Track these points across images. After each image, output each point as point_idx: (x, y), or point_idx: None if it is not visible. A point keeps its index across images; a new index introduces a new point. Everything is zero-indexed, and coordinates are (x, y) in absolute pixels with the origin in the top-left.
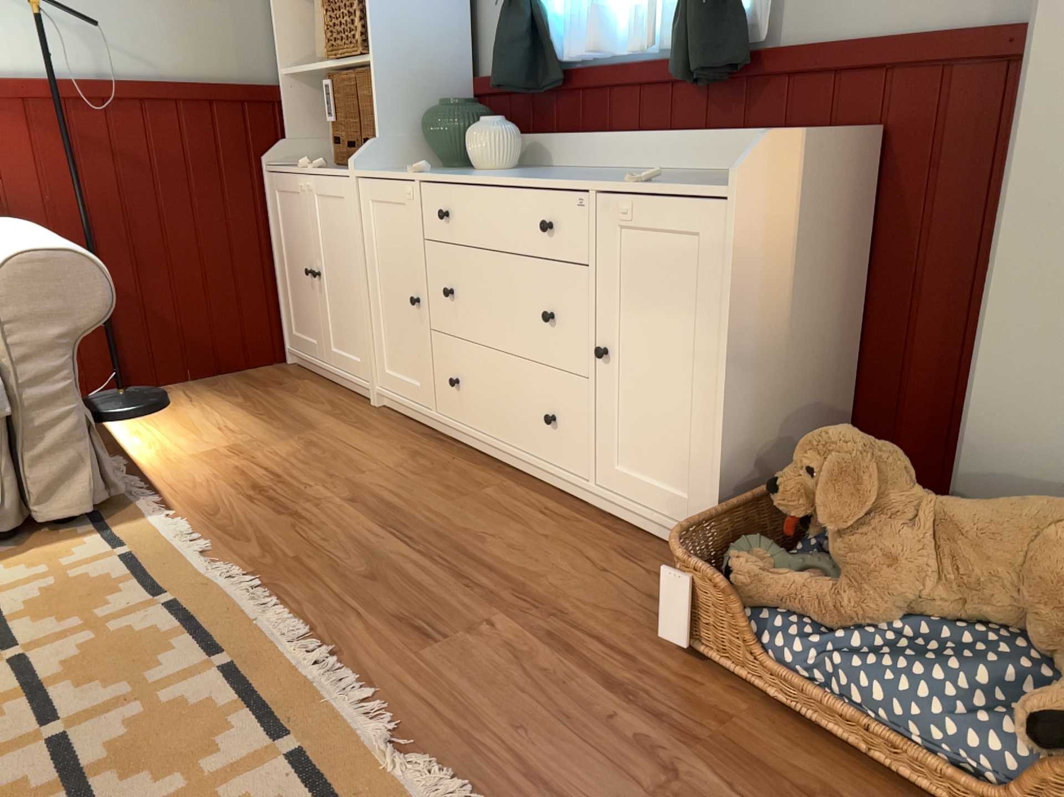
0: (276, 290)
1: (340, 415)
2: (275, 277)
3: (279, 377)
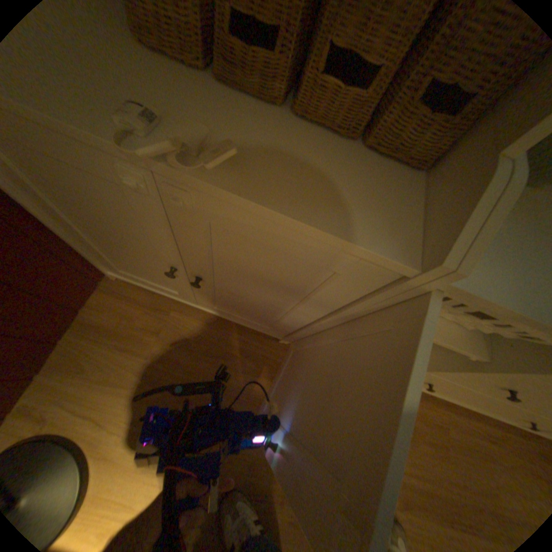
0: (62, 236)
1: (274, 371)
2: (50, 226)
3: (136, 314)
